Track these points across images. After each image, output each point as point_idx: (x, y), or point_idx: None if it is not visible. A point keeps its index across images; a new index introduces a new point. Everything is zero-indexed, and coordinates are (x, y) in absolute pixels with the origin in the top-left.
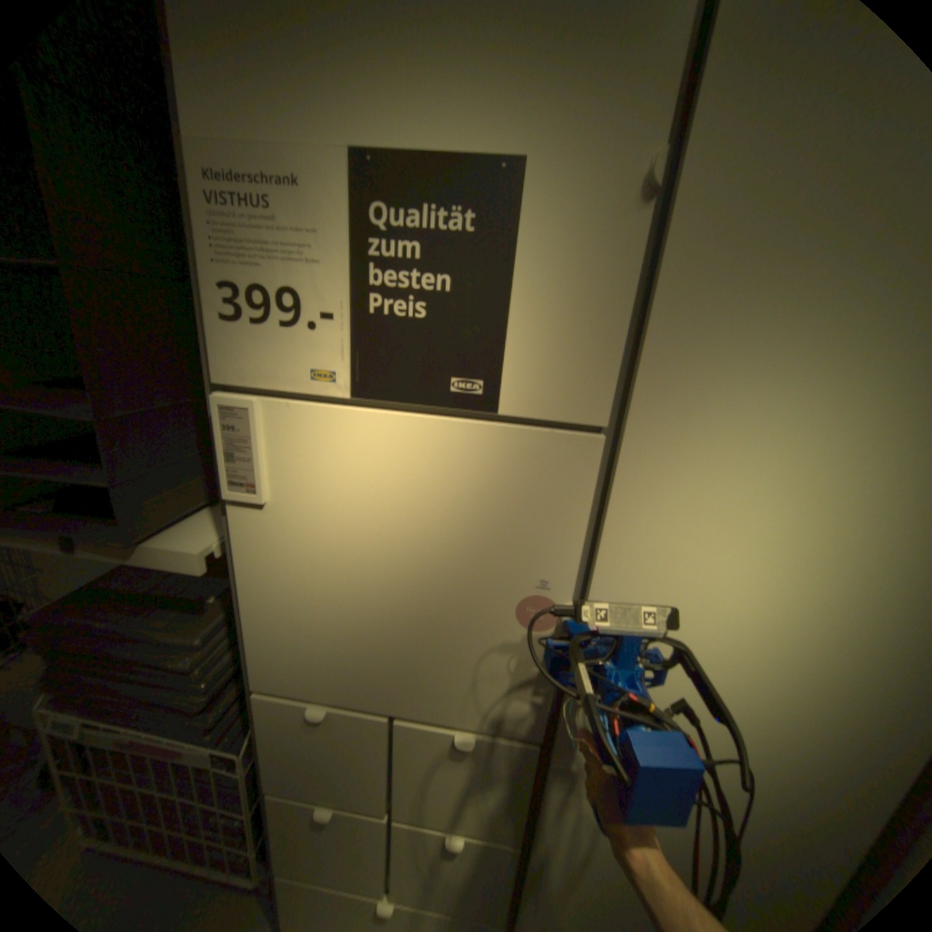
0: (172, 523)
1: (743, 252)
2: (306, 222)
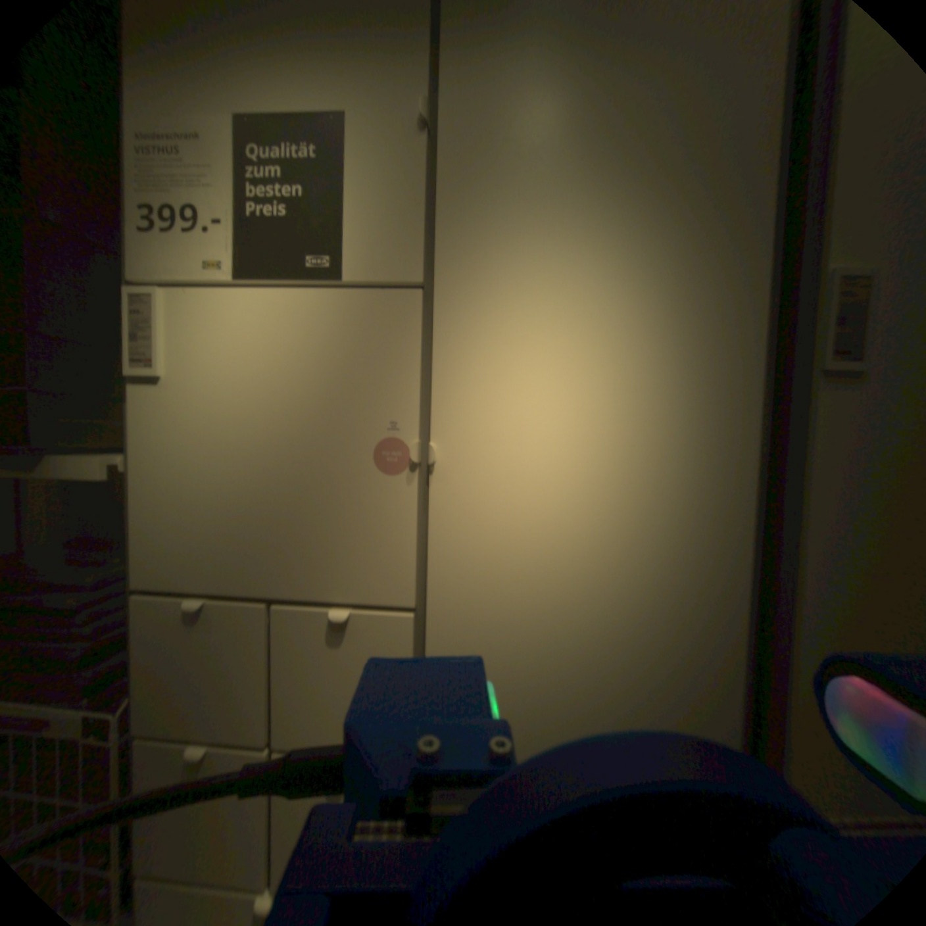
0: (86, 452)
1: (489, 160)
2: (205, 168)
